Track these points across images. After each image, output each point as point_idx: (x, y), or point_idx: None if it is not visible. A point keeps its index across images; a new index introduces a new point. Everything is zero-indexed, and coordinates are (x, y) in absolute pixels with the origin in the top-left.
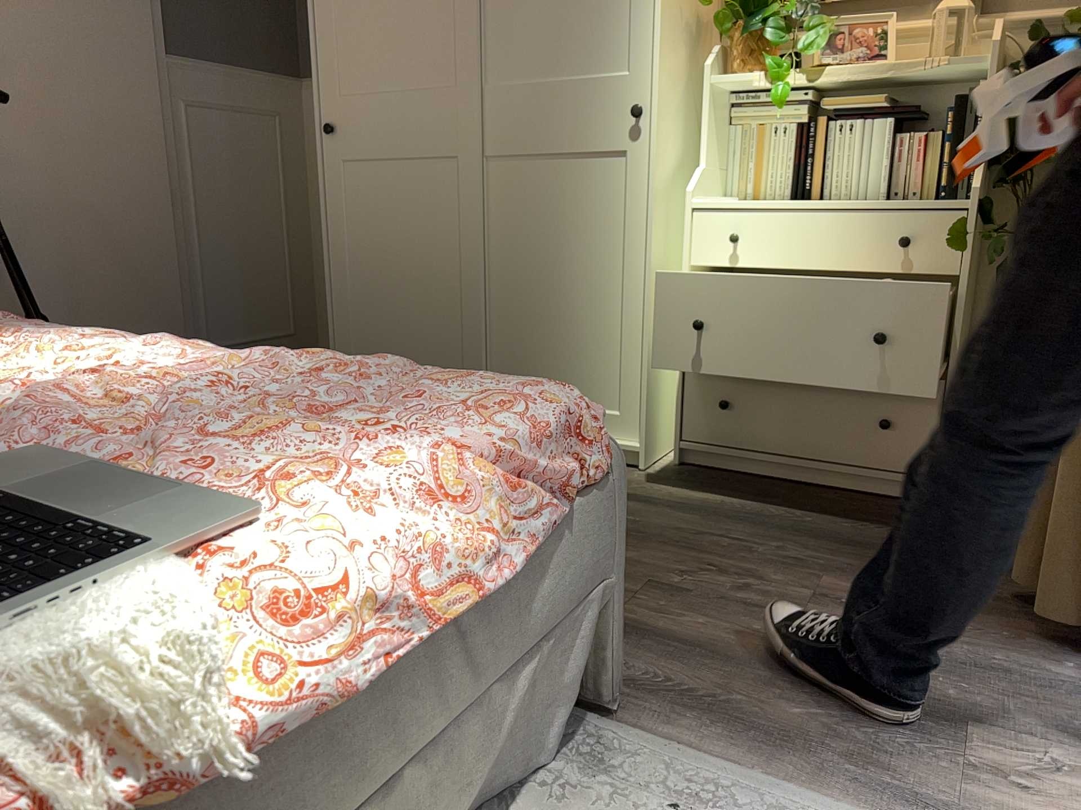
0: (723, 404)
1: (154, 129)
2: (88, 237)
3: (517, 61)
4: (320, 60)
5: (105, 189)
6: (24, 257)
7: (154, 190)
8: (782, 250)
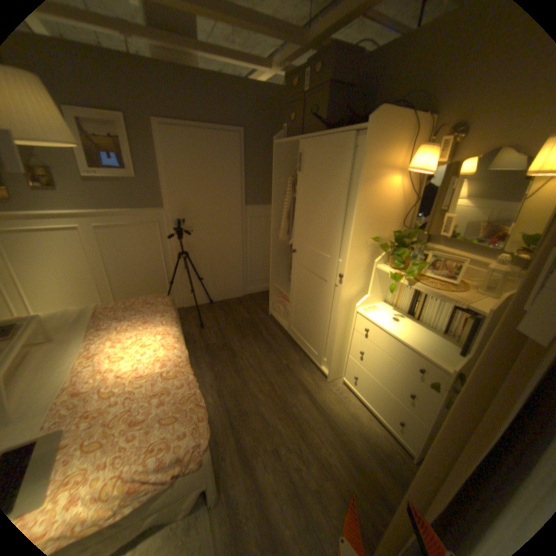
0: (355, 377)
1: (237, 227)
2: (216, 256)
3: (314, 241)
4: (272, 219)
5: (222, 244)
6: (200, 262)
7: (236, 243)
8: (381, 343)
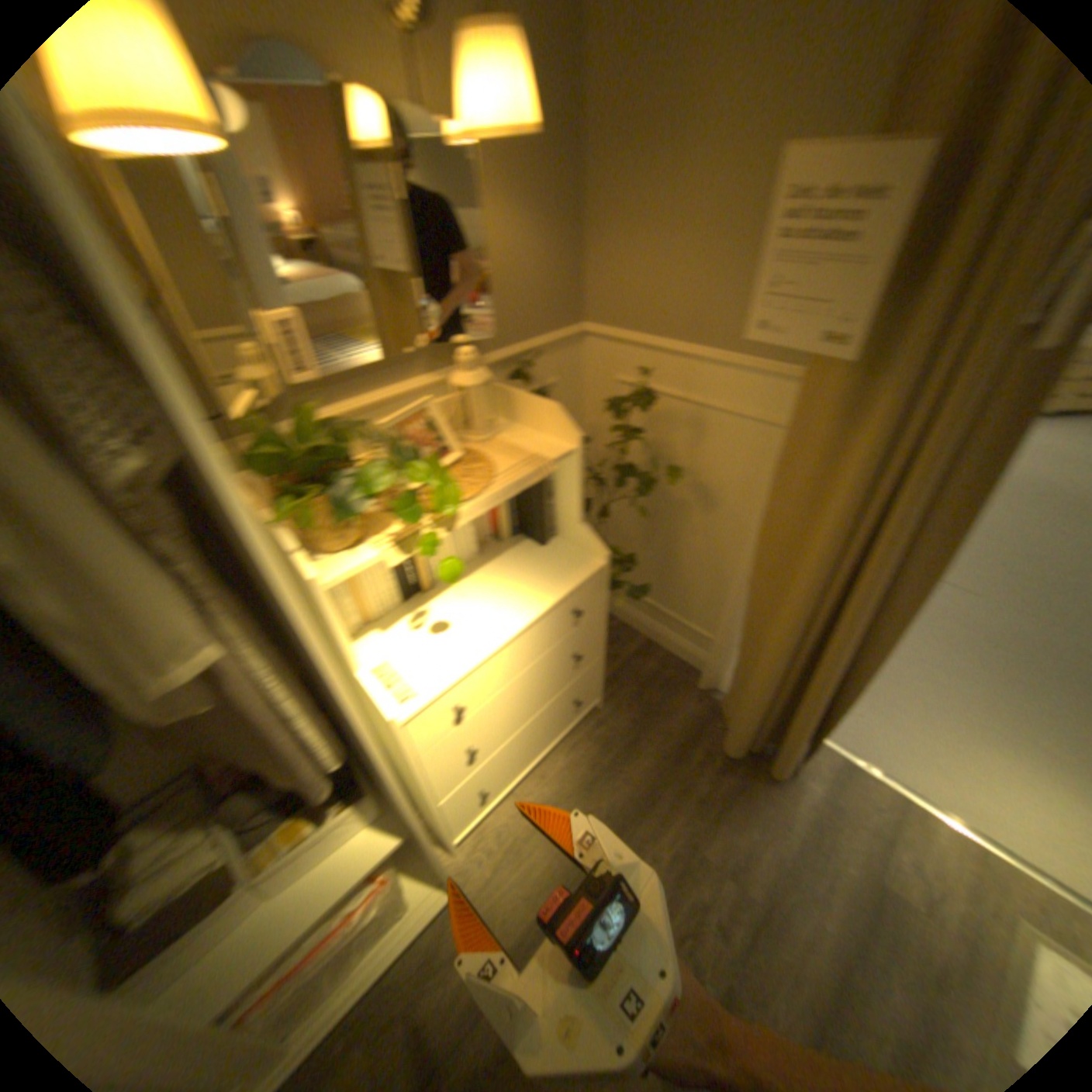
0: (485, 798)
1: None
2: None
3: None
4: None
5: None
6: None
7: None
8: (498, 681)
